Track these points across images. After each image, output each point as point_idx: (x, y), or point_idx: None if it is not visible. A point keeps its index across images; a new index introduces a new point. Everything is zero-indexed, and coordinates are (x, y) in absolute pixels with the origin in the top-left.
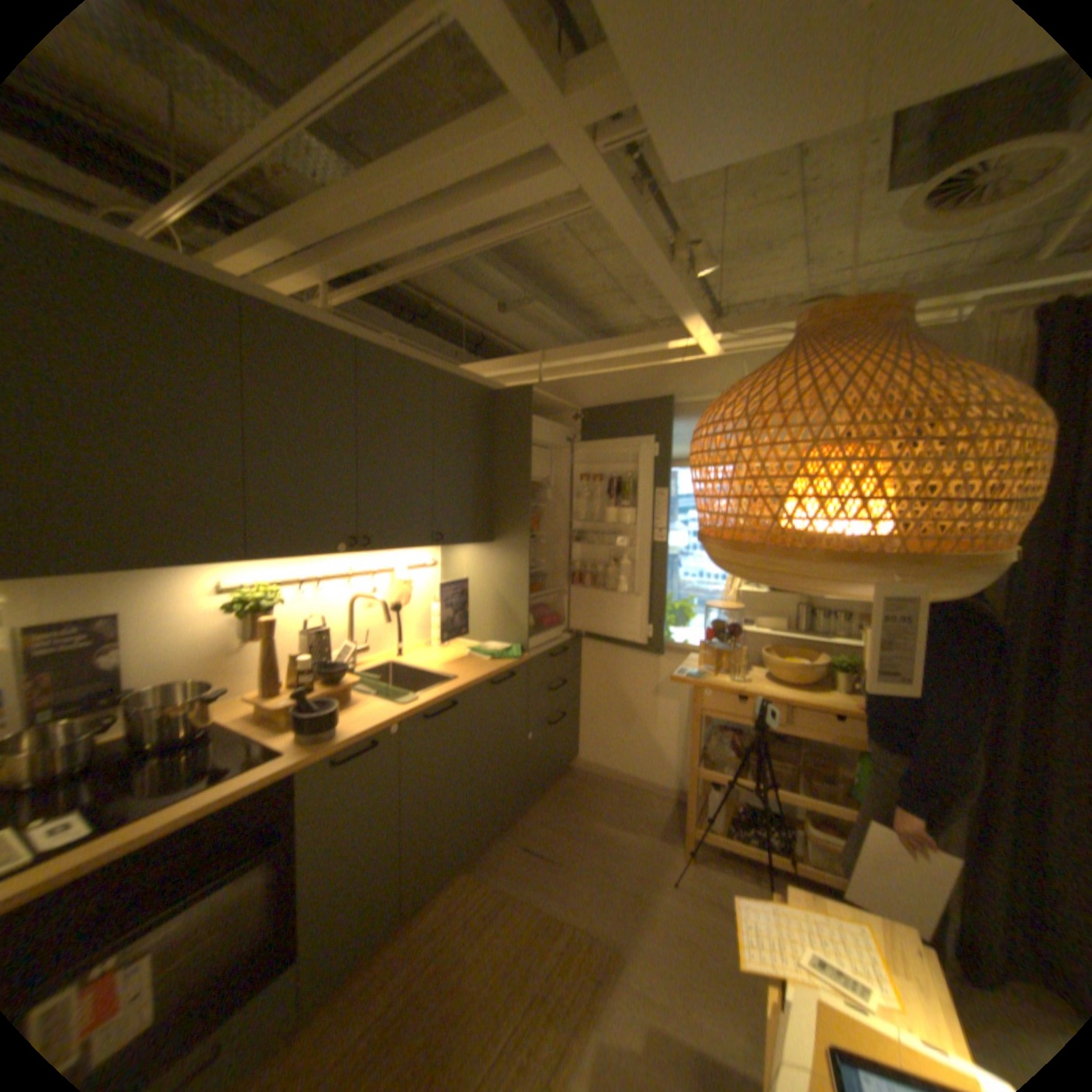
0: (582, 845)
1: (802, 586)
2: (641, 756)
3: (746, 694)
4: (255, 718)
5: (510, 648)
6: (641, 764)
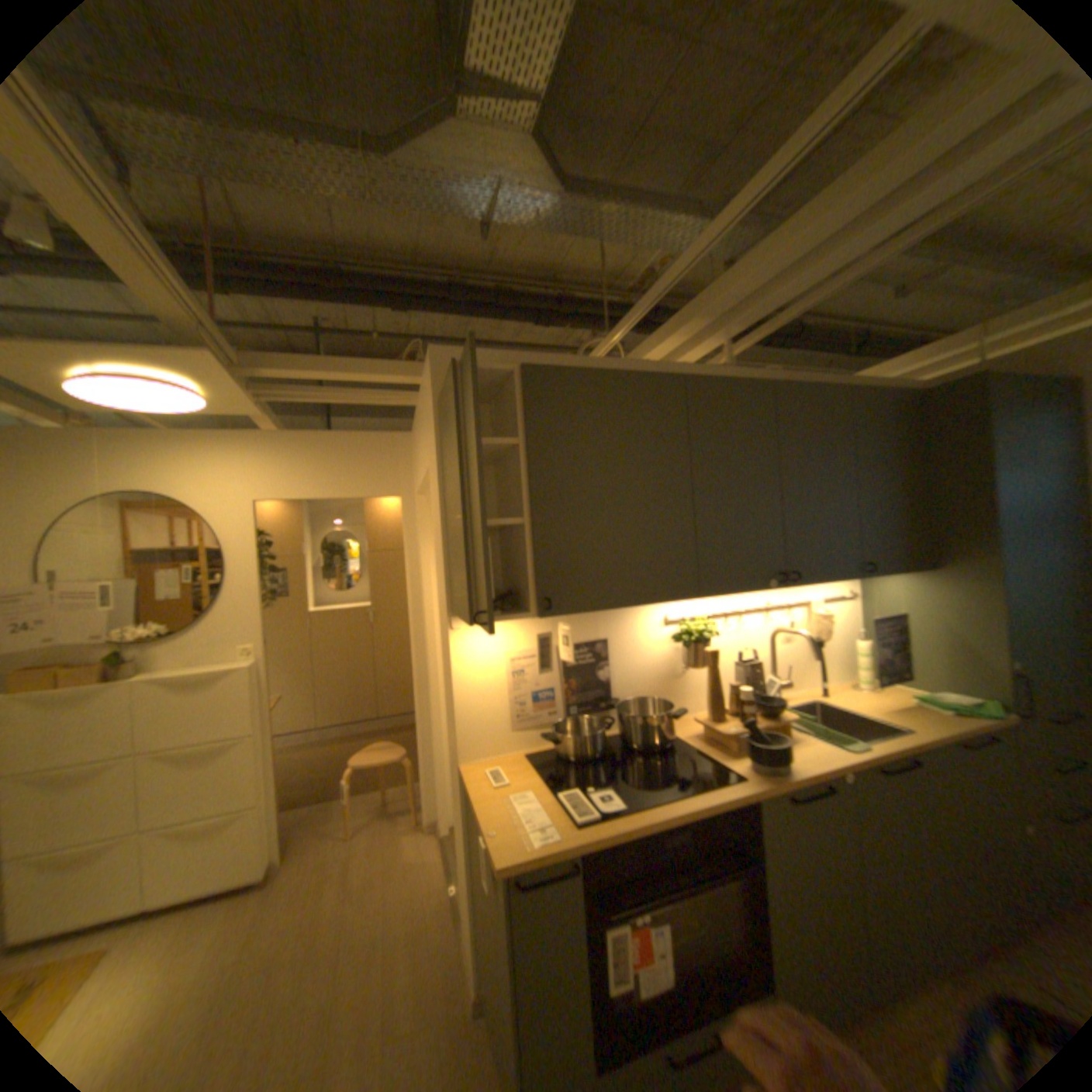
0: None
1: None
2: None
3: None
4: (705, 739)
5: (982, 703)
6: None
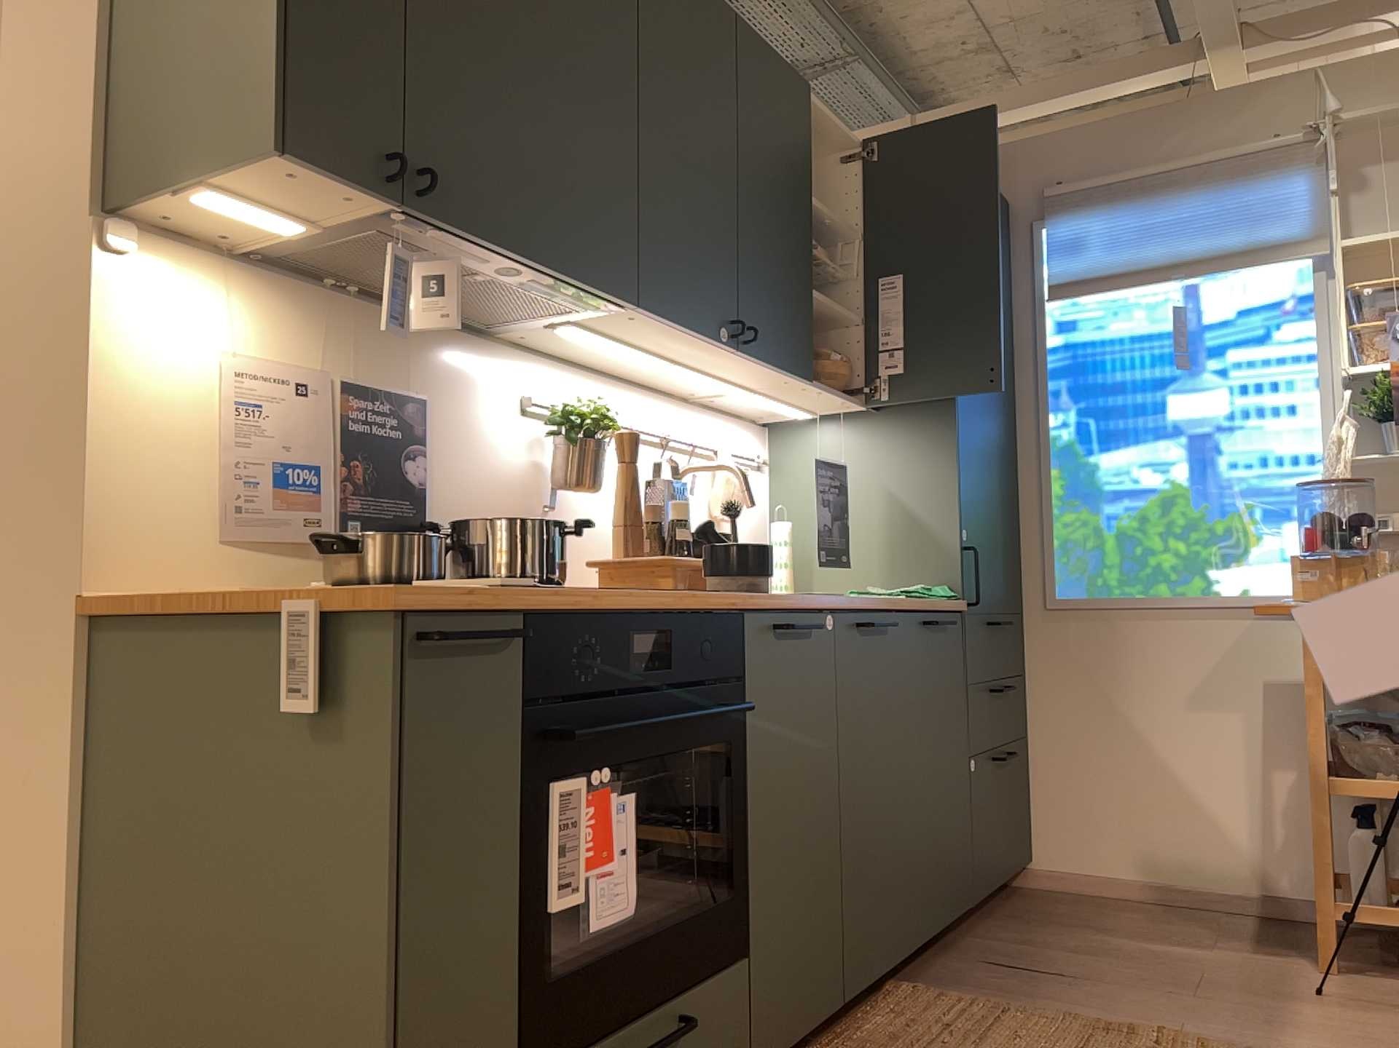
0: (1106, 958)
1: None
2: (1172, 835)
3: None
4: None
5: (932, 589)
6: (1173, 852)
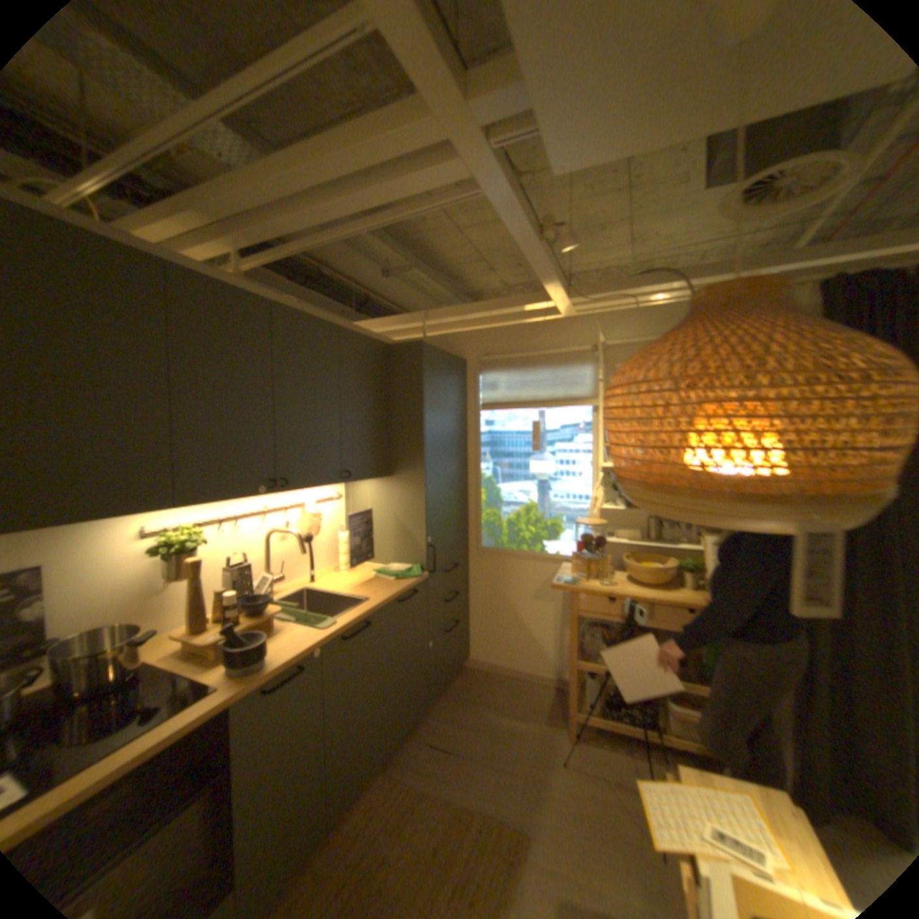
0: (481, 738)
1: (725, 525)
2: (524, 653)
3: (612, 596)
4: (183, 656)
5: (411, 569)
6: (524, 660)
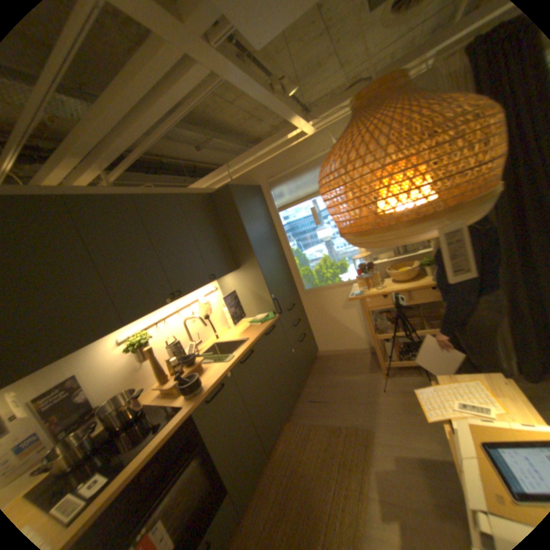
0: (335, 389)
1: (400, 243)
2: (347, 339)
3: (385, 293)
4: (161, 396)
5: (268, 314)
6: (348, 342)
